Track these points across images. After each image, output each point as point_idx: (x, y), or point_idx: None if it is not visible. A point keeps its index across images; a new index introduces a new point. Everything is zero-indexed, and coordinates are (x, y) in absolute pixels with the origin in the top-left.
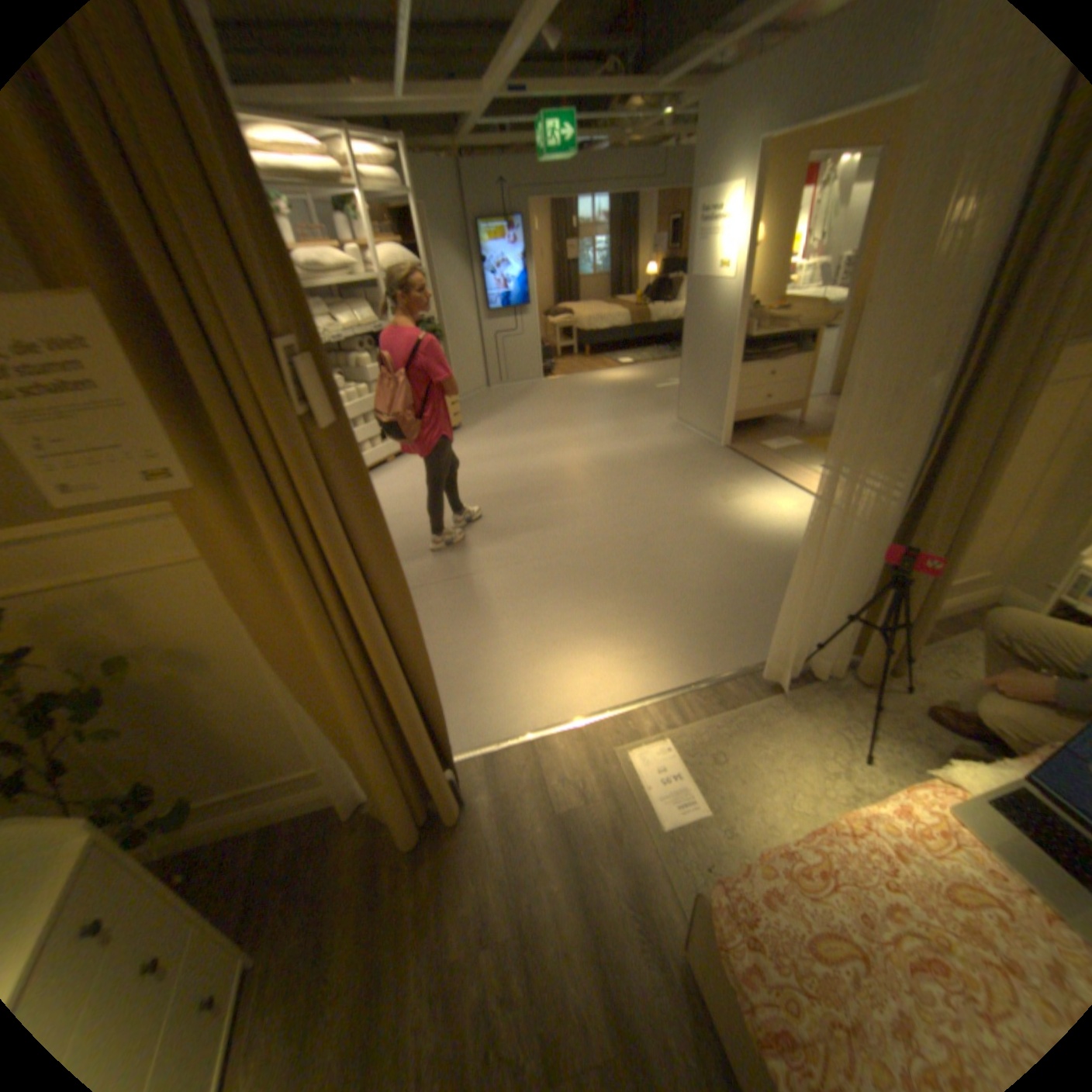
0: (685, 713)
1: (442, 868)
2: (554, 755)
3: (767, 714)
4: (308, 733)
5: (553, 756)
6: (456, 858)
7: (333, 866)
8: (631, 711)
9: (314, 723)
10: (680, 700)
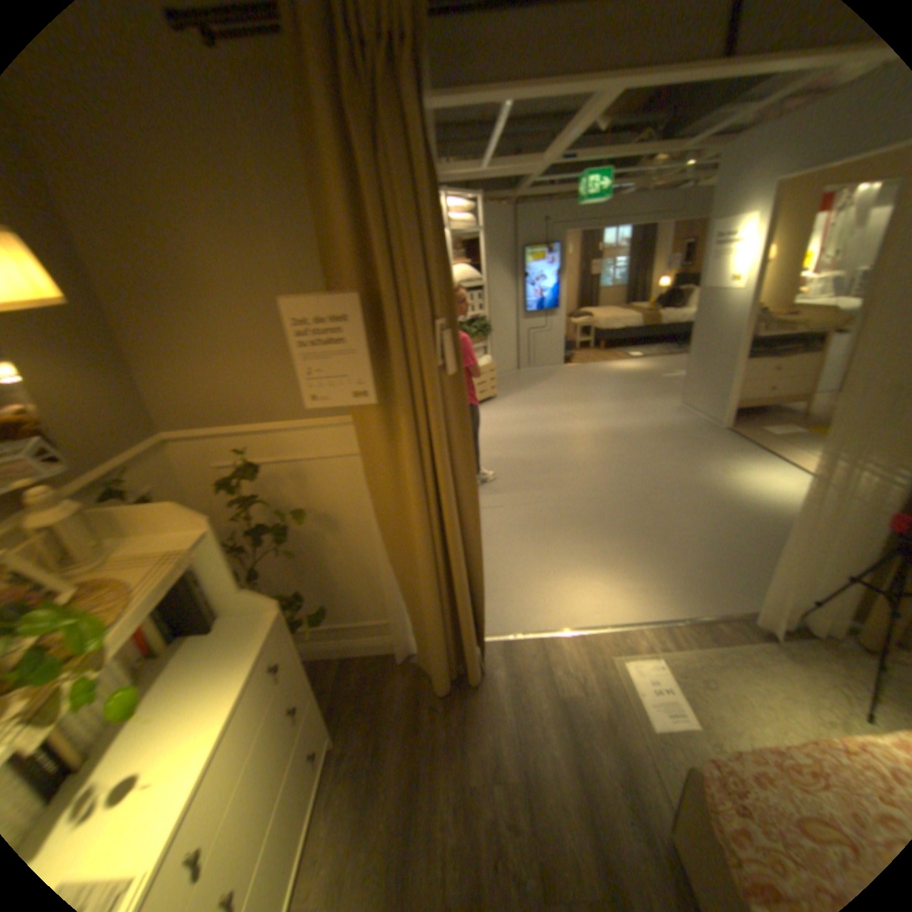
0: (680, 641)
1: (468, 717)
2: (562, 651)
3: (760, 658)
4: (392, 587)
5: (561, 651)
6: (479, 713)
7: (389, 696)
8: (629, 631)
9: (396, 581)
10: (675, 629)
